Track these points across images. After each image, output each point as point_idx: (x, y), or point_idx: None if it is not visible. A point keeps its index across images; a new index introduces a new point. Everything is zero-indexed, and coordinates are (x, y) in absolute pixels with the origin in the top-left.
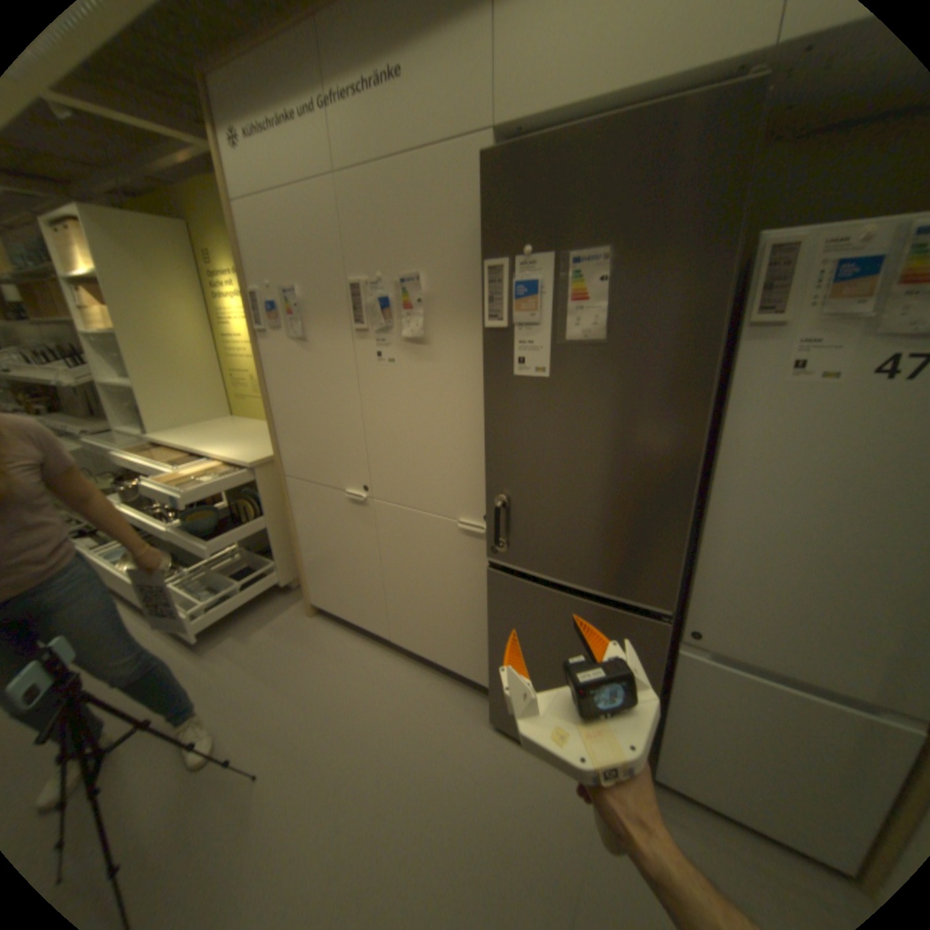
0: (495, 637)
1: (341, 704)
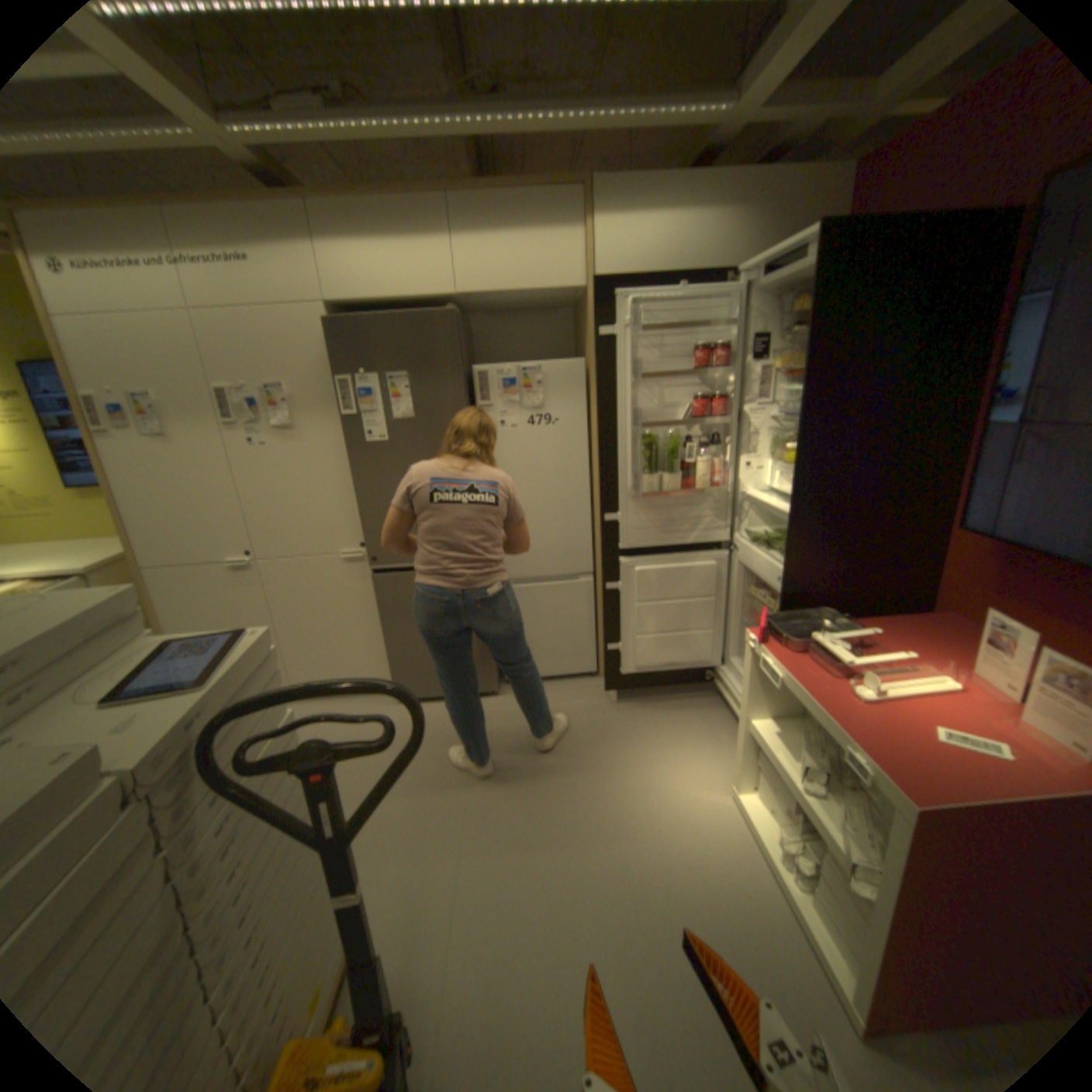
0: (387, 626)
1: None
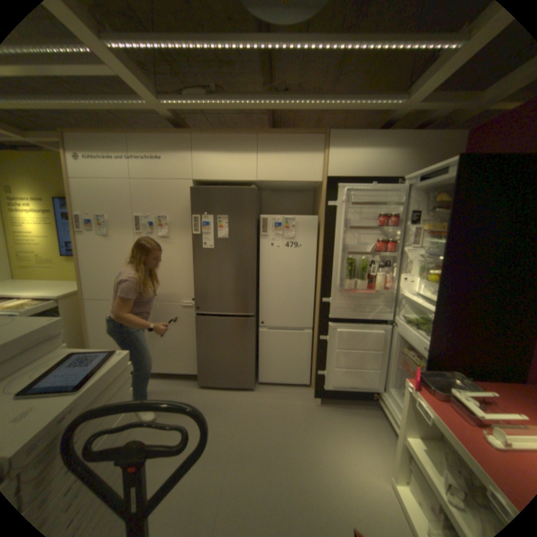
0: (199, 344)
1: None
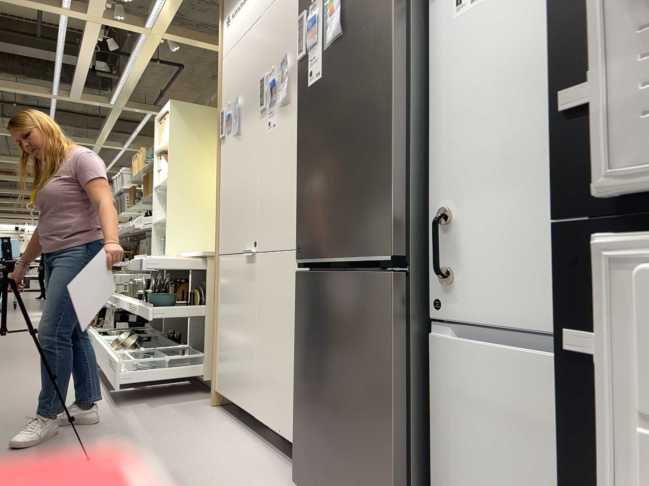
0: (297, 356)
1: (183, 450)
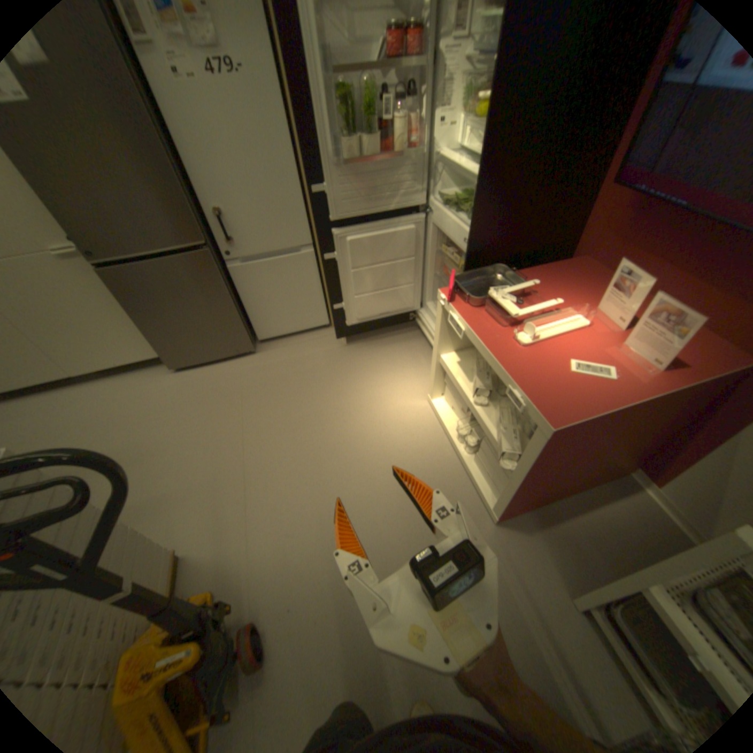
0: (133, 315)
1: (61, 424)
